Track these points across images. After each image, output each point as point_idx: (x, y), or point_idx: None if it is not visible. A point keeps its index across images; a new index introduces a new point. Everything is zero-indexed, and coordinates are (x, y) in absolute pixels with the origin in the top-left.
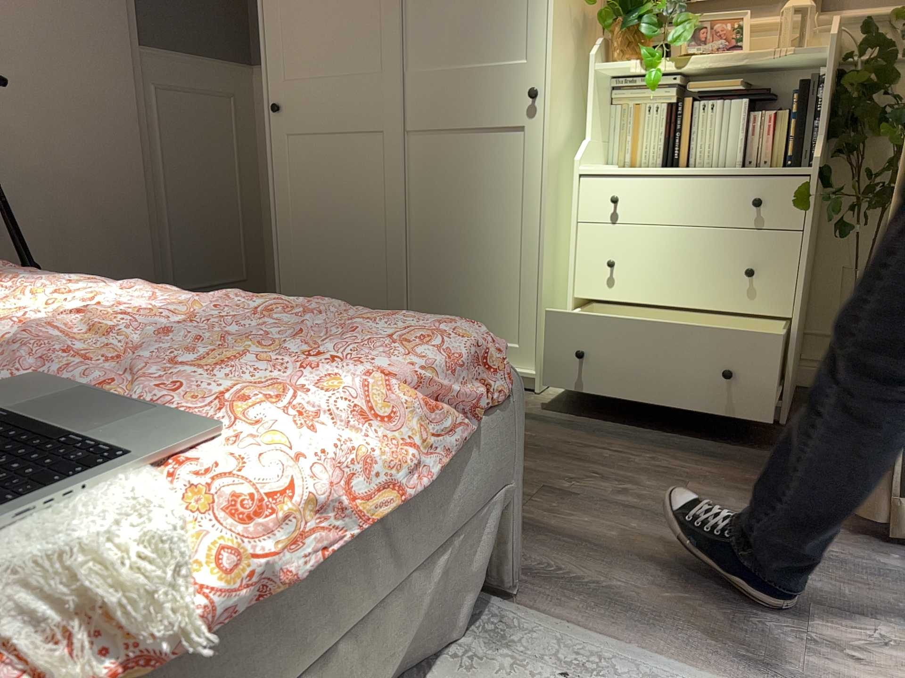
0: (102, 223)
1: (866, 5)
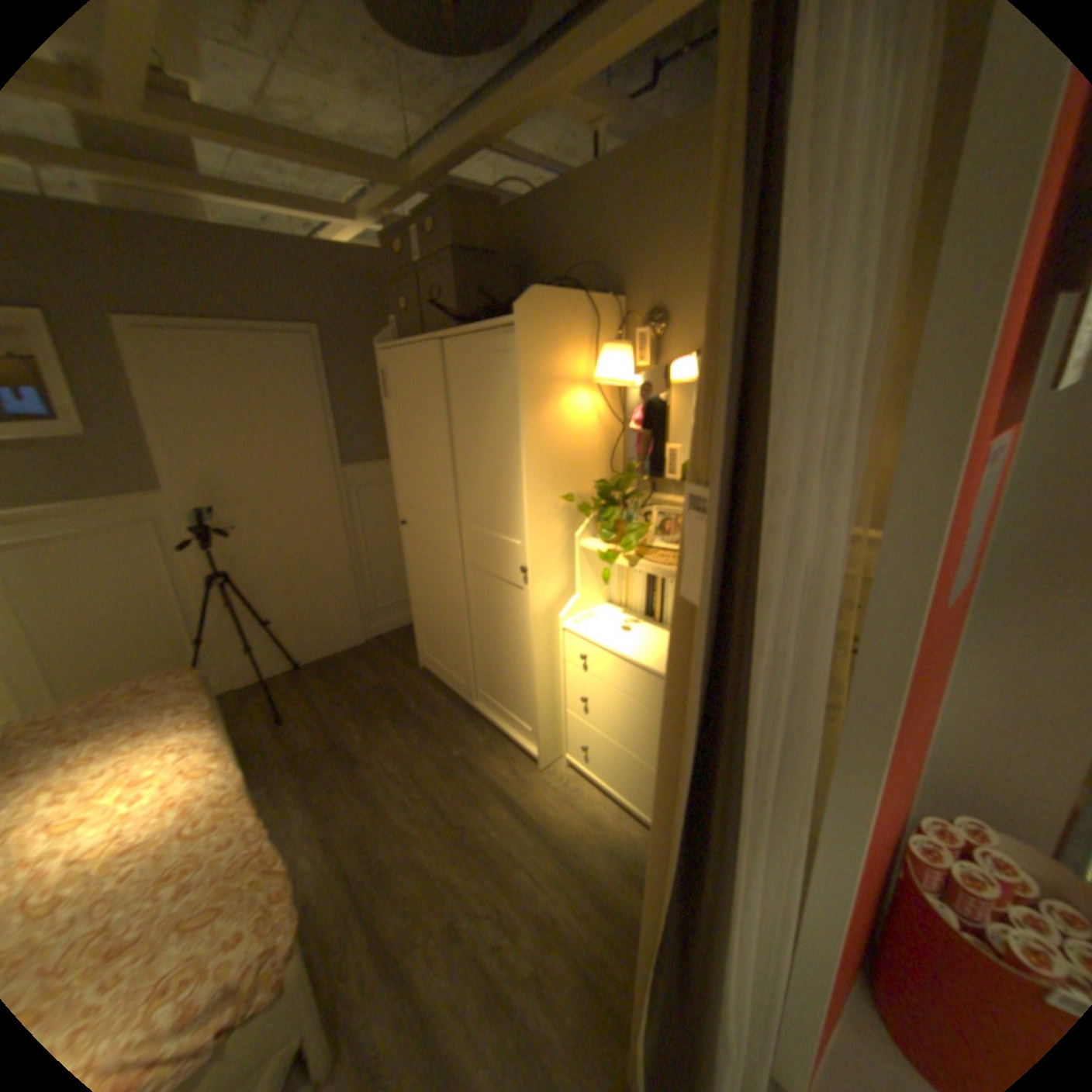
0: (315, 581)
1: None
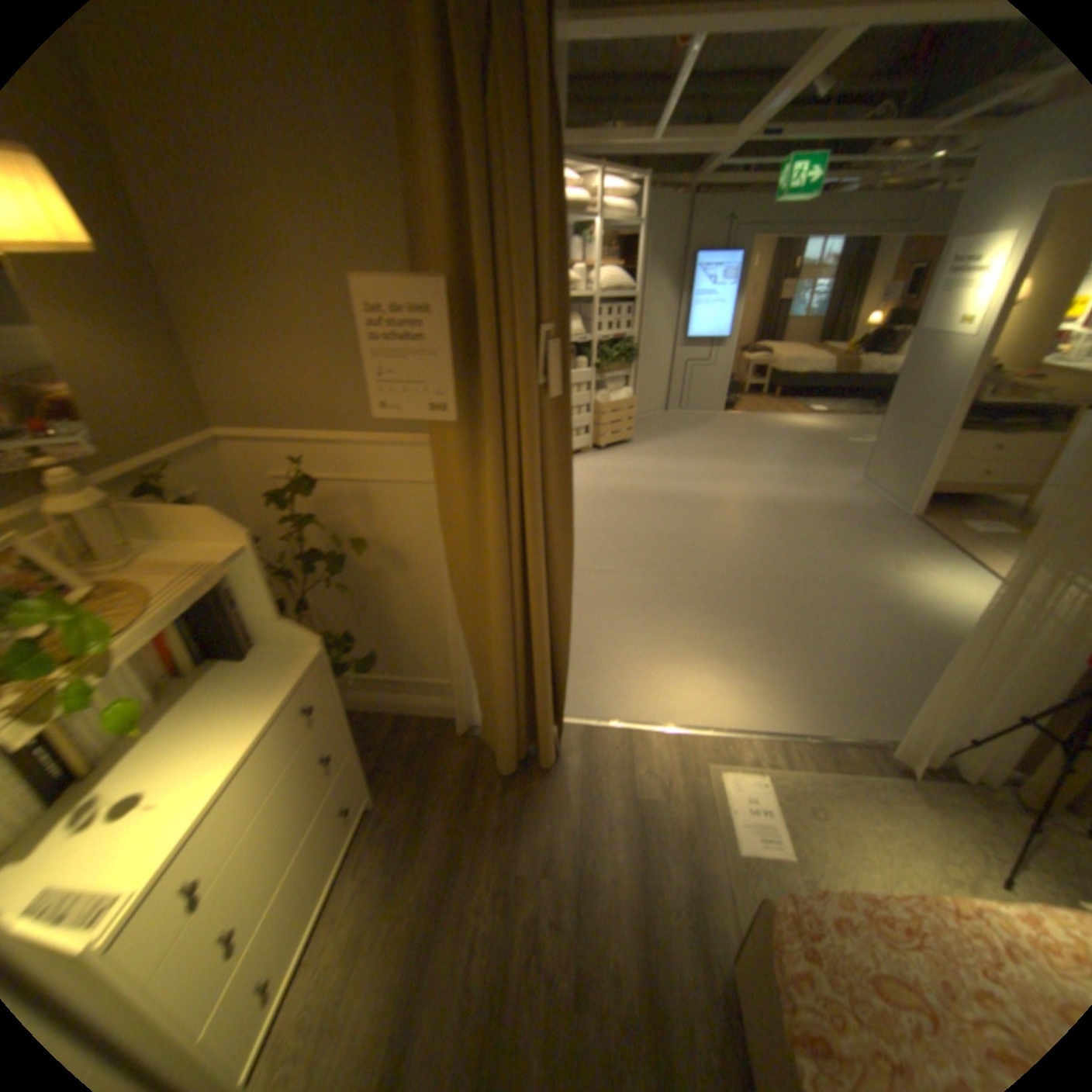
0: None
1: (108, 464)
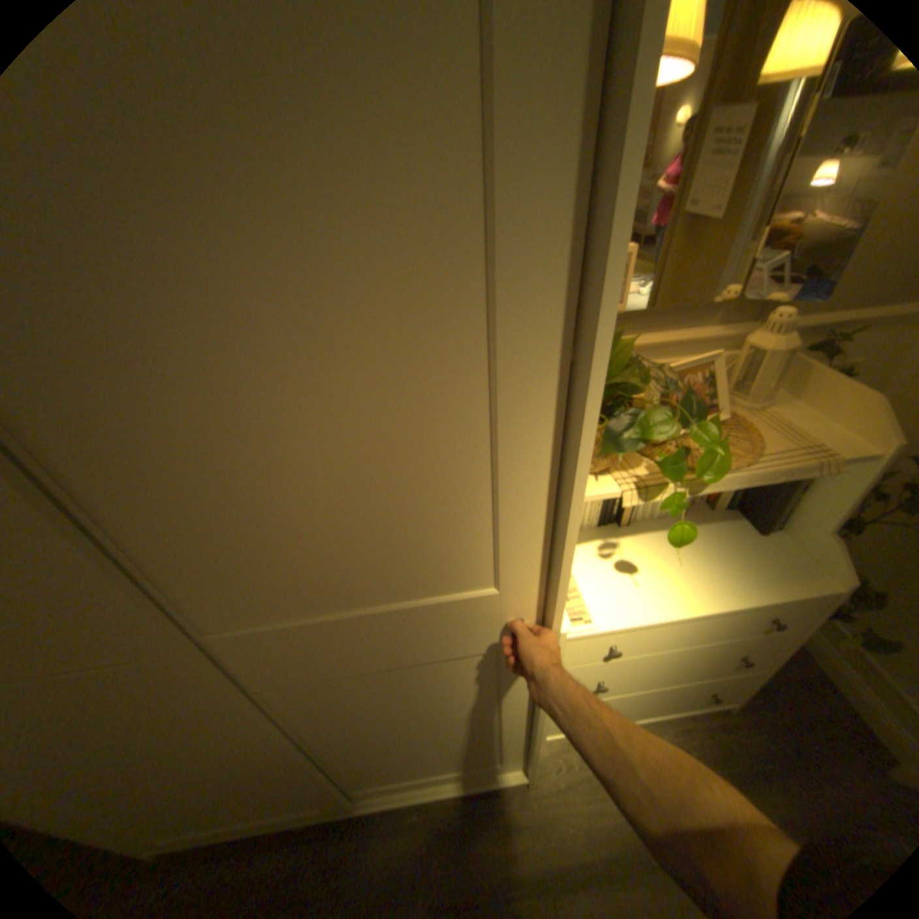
0: None
1: (811, 311)
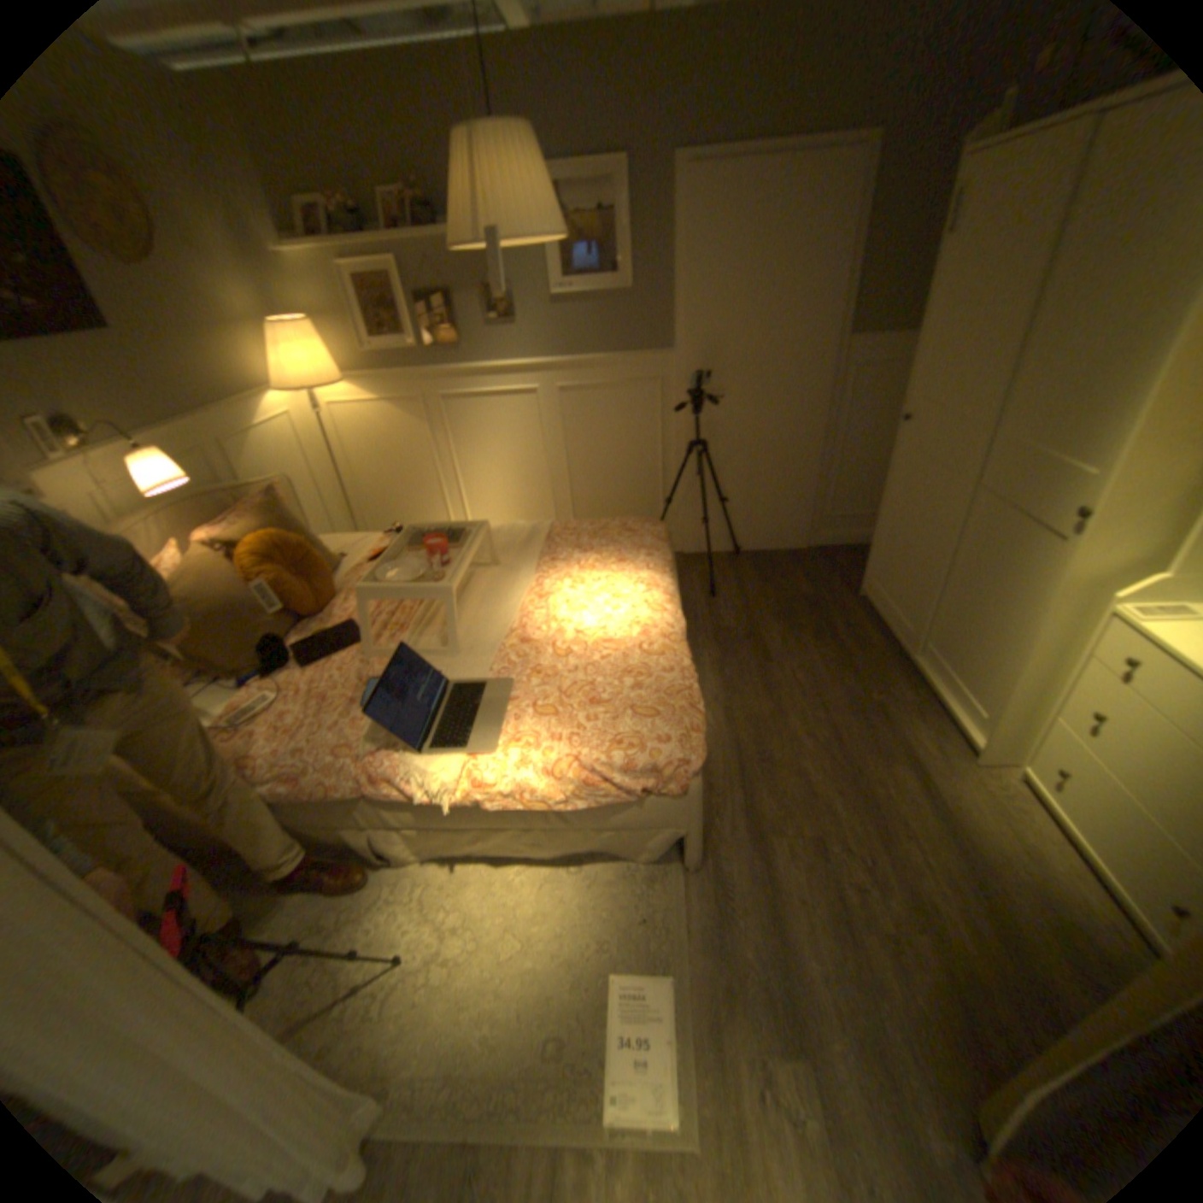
0: (780, 470)
1: None
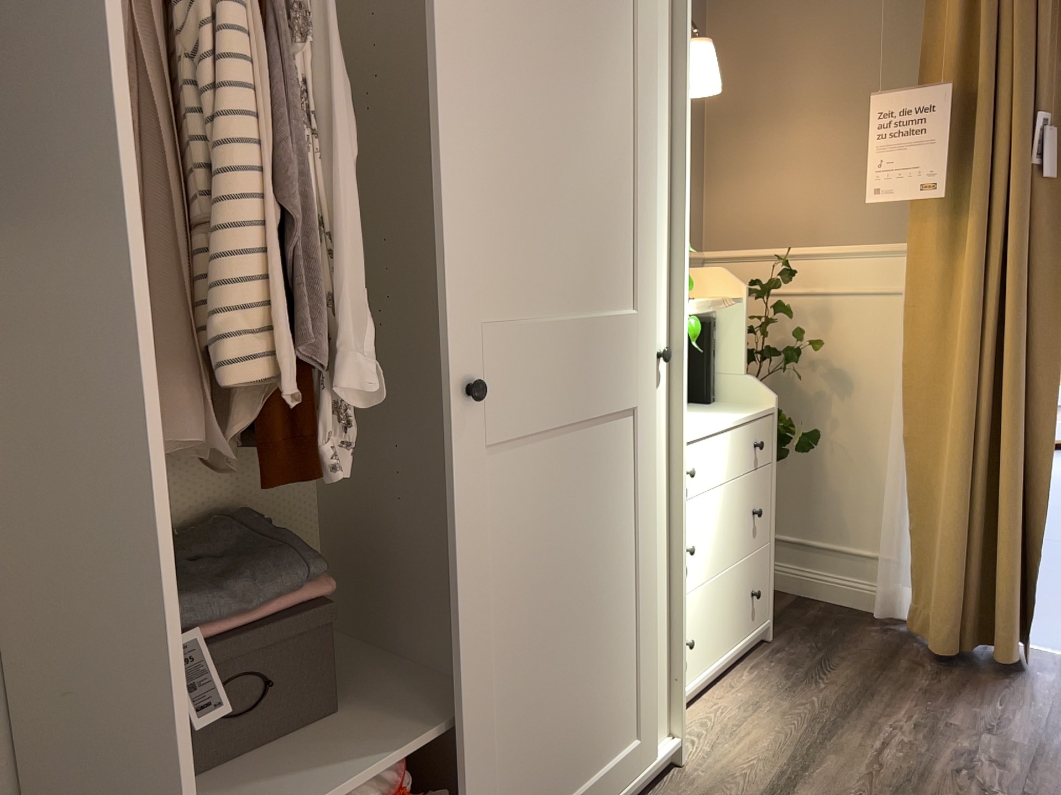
0: None
1: None
